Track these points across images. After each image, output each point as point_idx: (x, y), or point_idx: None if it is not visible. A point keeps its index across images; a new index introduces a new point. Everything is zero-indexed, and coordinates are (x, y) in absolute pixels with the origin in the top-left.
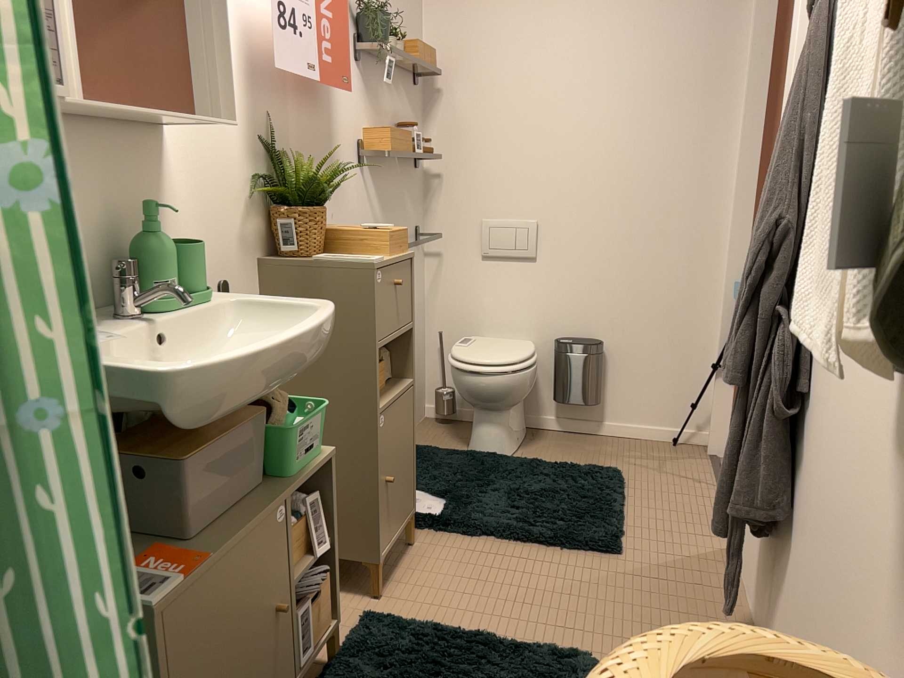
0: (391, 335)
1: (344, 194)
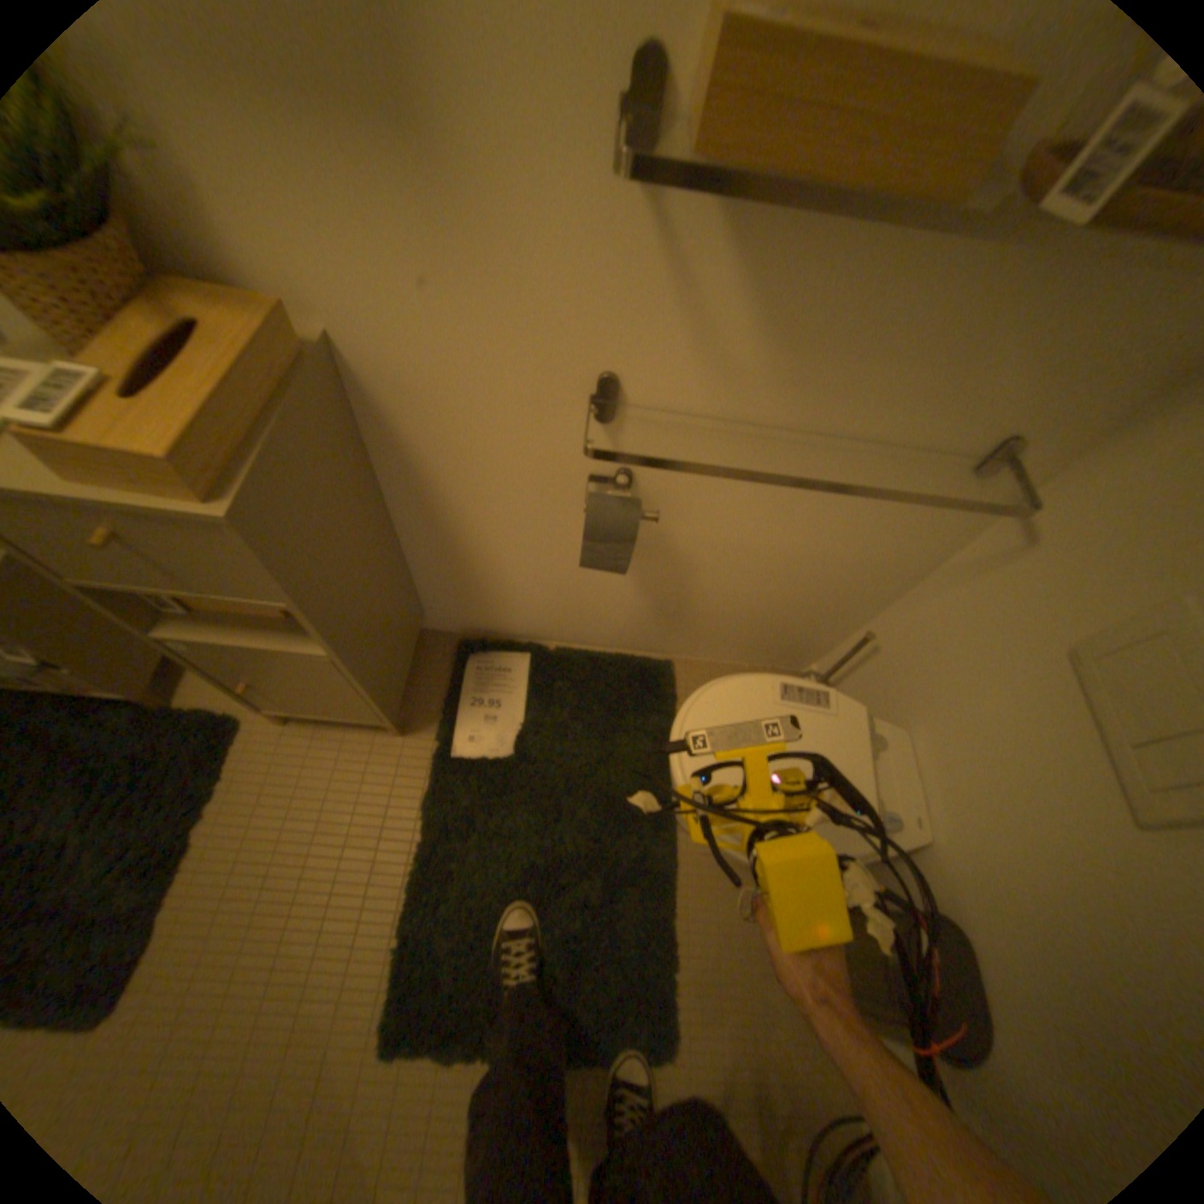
0: (148, 588)
1: (494, 233)
